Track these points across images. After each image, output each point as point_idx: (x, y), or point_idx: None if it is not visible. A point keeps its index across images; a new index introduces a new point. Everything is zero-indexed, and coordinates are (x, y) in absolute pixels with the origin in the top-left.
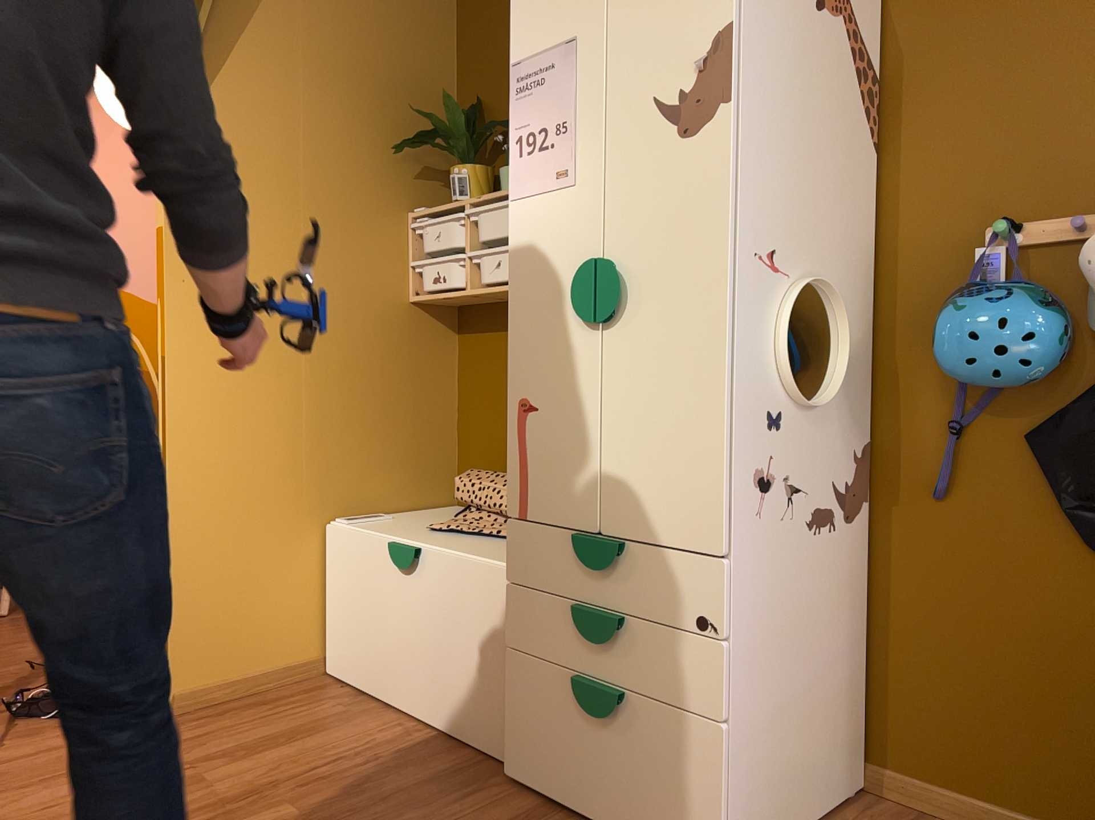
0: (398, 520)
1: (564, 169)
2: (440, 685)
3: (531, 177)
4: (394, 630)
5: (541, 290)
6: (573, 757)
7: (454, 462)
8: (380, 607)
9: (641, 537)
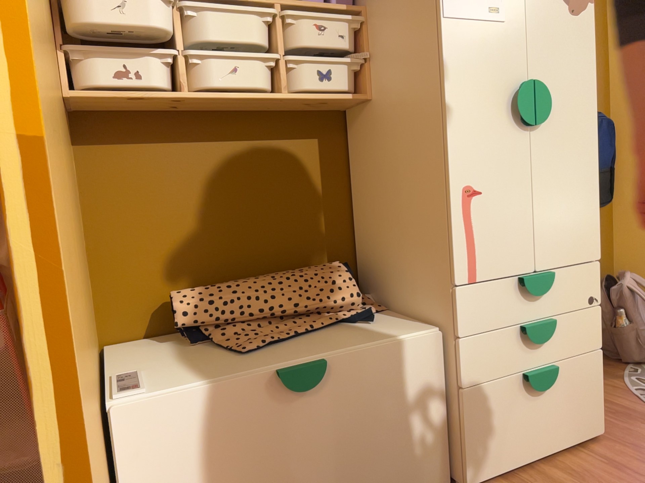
0: (158, 368)
1: (495, 7)
2: (364, 475)
3: (465, 3)
4: (287, 465)
5: (479, 99)
6: (524, 429)
7: (93, 296)
8: (258, 455)
9: (559, 263)
